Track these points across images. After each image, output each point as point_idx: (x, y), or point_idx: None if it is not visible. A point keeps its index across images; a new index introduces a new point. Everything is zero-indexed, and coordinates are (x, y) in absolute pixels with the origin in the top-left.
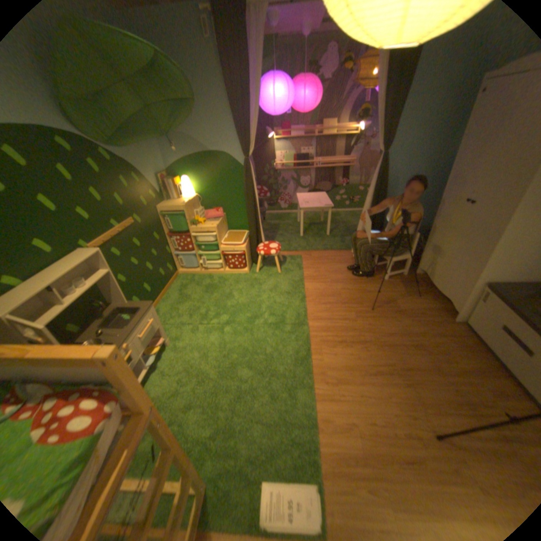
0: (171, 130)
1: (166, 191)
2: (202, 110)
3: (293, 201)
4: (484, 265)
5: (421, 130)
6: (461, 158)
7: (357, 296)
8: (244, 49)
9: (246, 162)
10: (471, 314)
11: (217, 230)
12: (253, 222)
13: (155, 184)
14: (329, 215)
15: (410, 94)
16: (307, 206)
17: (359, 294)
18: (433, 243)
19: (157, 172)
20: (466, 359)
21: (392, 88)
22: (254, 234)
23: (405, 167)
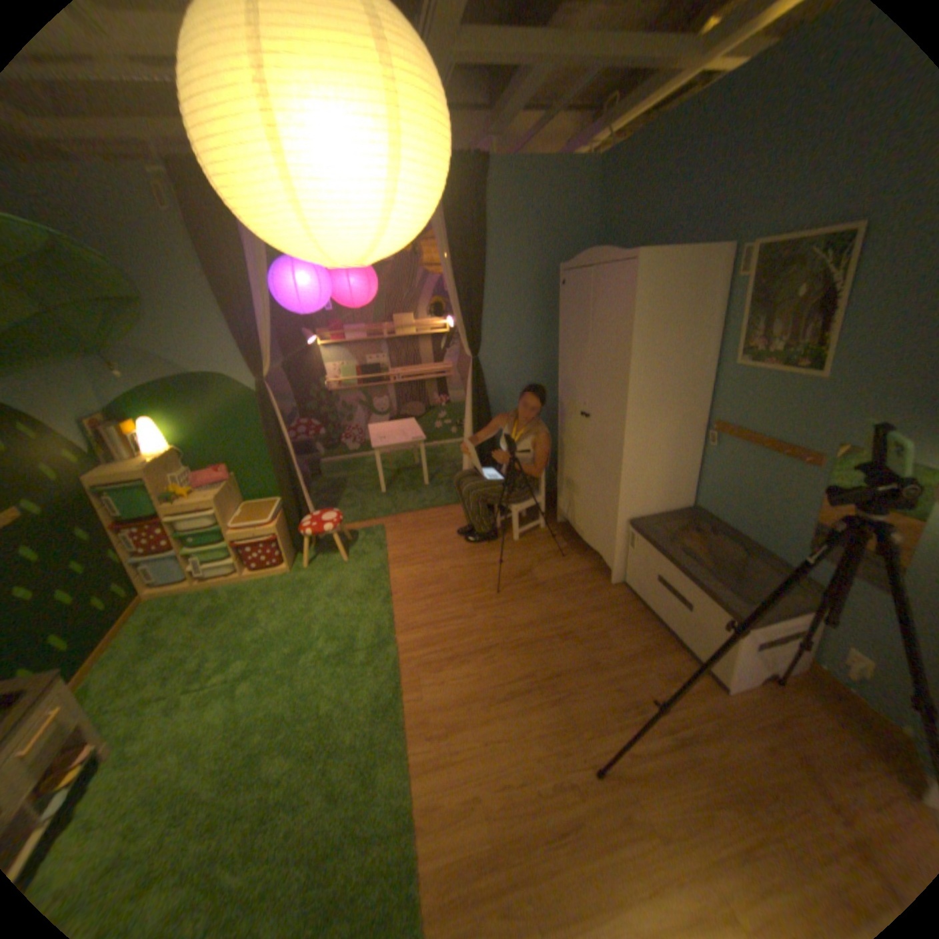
0: (109, 344)
1: (104, 448)
2: (168, 310)
3: (366, 437)
4: (616, 497)
5: (513, 327)
6: (563, 361)
7: (474, 575)
8: (230, 227)
9: (259, 386)
10: (626, 569)
11: (215, 504)
12: (286, 481)
13: (78, 438)
14: (422, 454)
15: (488, 285)
16: (385, 443)
17: (478, 571)
18: (564, 476)
19: (81, 417)
20: (628, 637)
21: (462, 278)
22: (291, 501)
23: (506, 376)
